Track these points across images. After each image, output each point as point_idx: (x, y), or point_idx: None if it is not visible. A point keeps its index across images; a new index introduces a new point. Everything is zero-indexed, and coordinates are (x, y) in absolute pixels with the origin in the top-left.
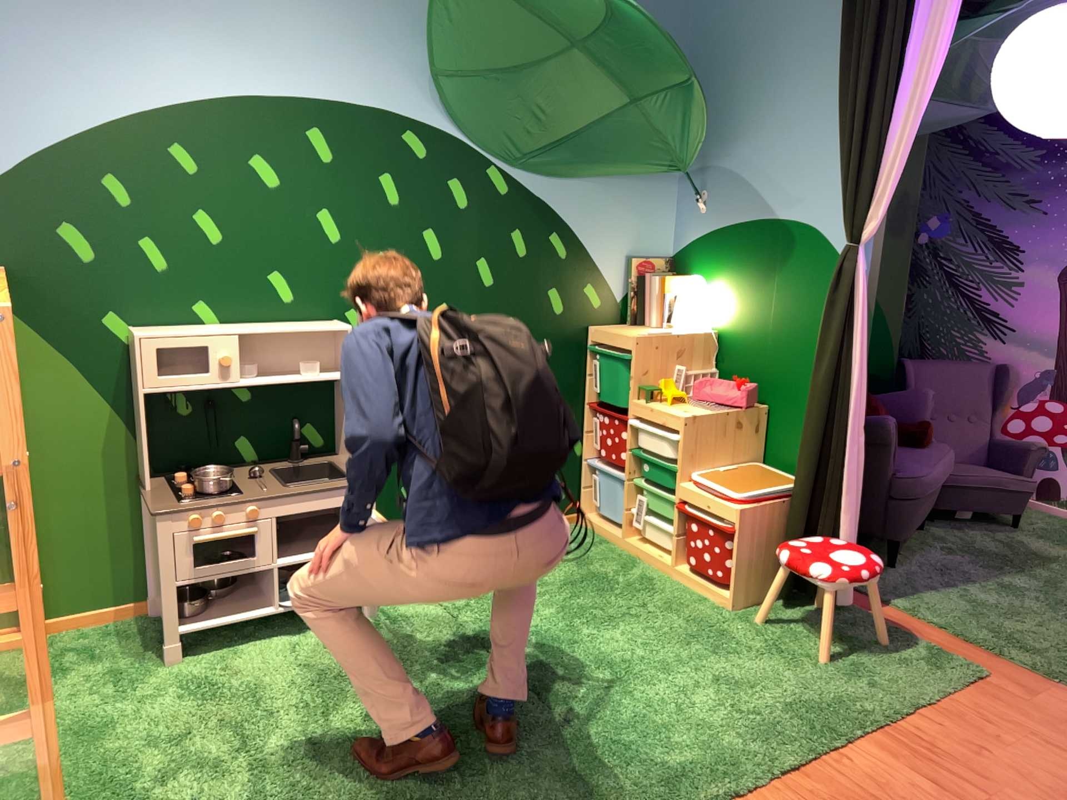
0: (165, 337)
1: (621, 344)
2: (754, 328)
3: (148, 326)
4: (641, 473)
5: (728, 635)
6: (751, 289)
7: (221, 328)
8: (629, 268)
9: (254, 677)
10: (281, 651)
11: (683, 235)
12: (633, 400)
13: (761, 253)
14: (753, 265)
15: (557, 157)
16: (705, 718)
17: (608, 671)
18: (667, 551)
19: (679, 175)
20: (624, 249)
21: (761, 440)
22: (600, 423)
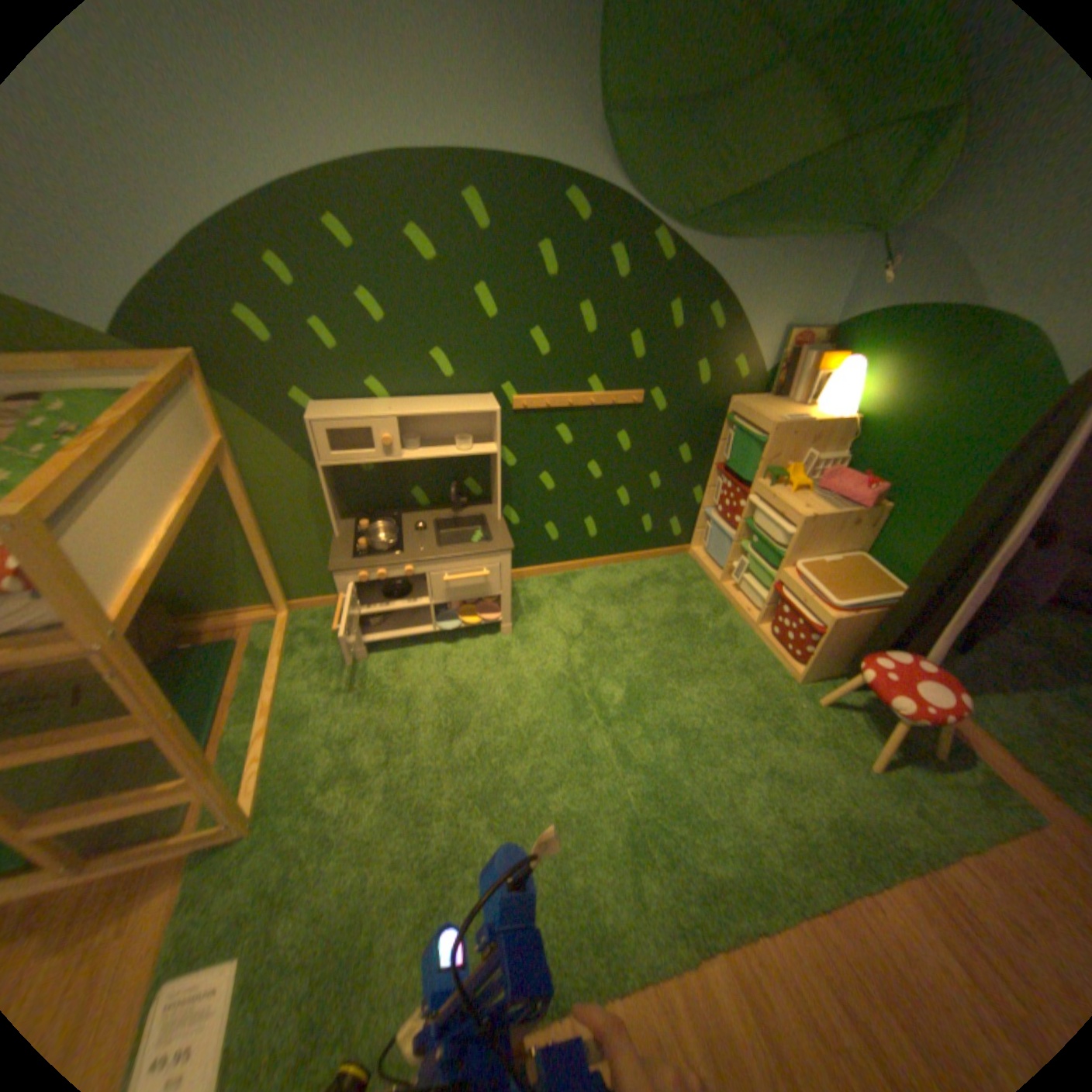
0: (326, 418)
1: (760, 425)
2: (913, 426)
3: (320, 398)
4: (750, 545)
5: (794, 724)
6: (925, 384)
7: (381, 403)
8: (790, 339)
9: (405, 691)
10: (431, 665)
11: (860, 303)
12: (759, 481)
13: (957, 344)
14: (940, 356)
15: (739, 209)
16: (754, 835)
17: (678, 749)
18: (757, 609)
19: (881, 233)
20: (790, 317)
21: (879, 536)
22: (723, 488)
